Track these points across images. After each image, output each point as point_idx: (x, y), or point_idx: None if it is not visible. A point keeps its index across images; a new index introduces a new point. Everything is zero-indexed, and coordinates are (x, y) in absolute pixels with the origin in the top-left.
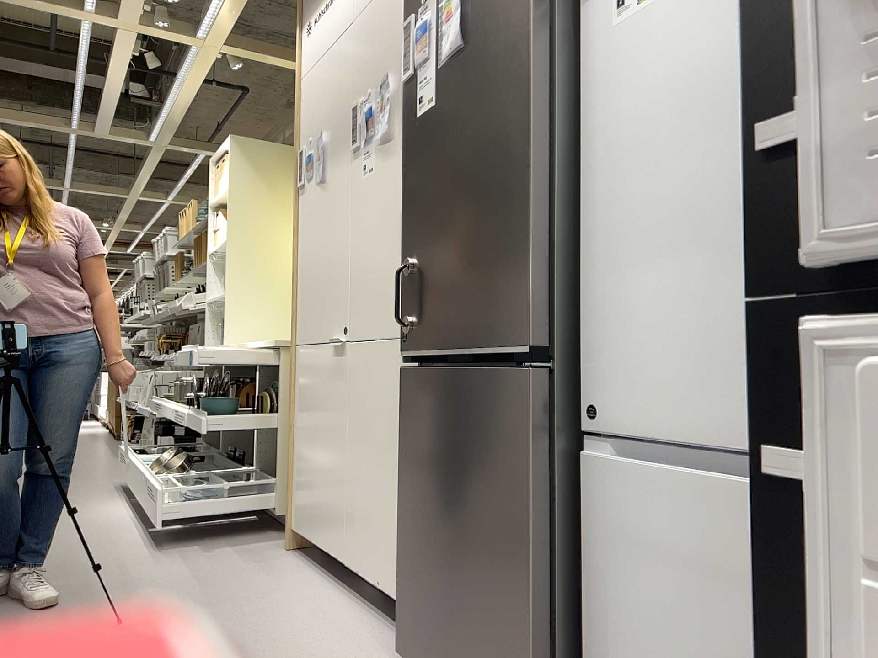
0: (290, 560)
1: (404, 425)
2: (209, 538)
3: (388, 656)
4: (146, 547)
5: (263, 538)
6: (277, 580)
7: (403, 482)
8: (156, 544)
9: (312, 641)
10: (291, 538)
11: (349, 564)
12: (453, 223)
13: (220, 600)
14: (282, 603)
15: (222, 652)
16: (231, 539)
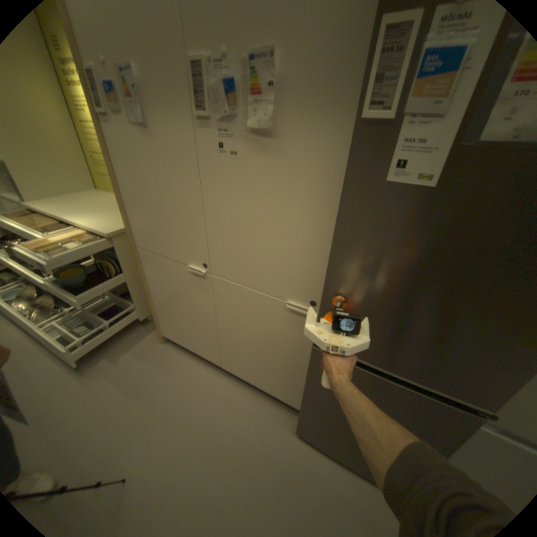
0: (171, 352)
1: (314, 371)
2: (104, 347)
3: (283, 425)
4: (68, 374)
5: (139, 334)
6: (180, 377)
7: (310, 390)
8: (73, 368)
9: (241, 430)
10: (163, 338)
11: (226, 368)
12: (425, 305)
13: (164, 414)
14: (200, 401)
15: (207, 470)
16: (120, 343)
